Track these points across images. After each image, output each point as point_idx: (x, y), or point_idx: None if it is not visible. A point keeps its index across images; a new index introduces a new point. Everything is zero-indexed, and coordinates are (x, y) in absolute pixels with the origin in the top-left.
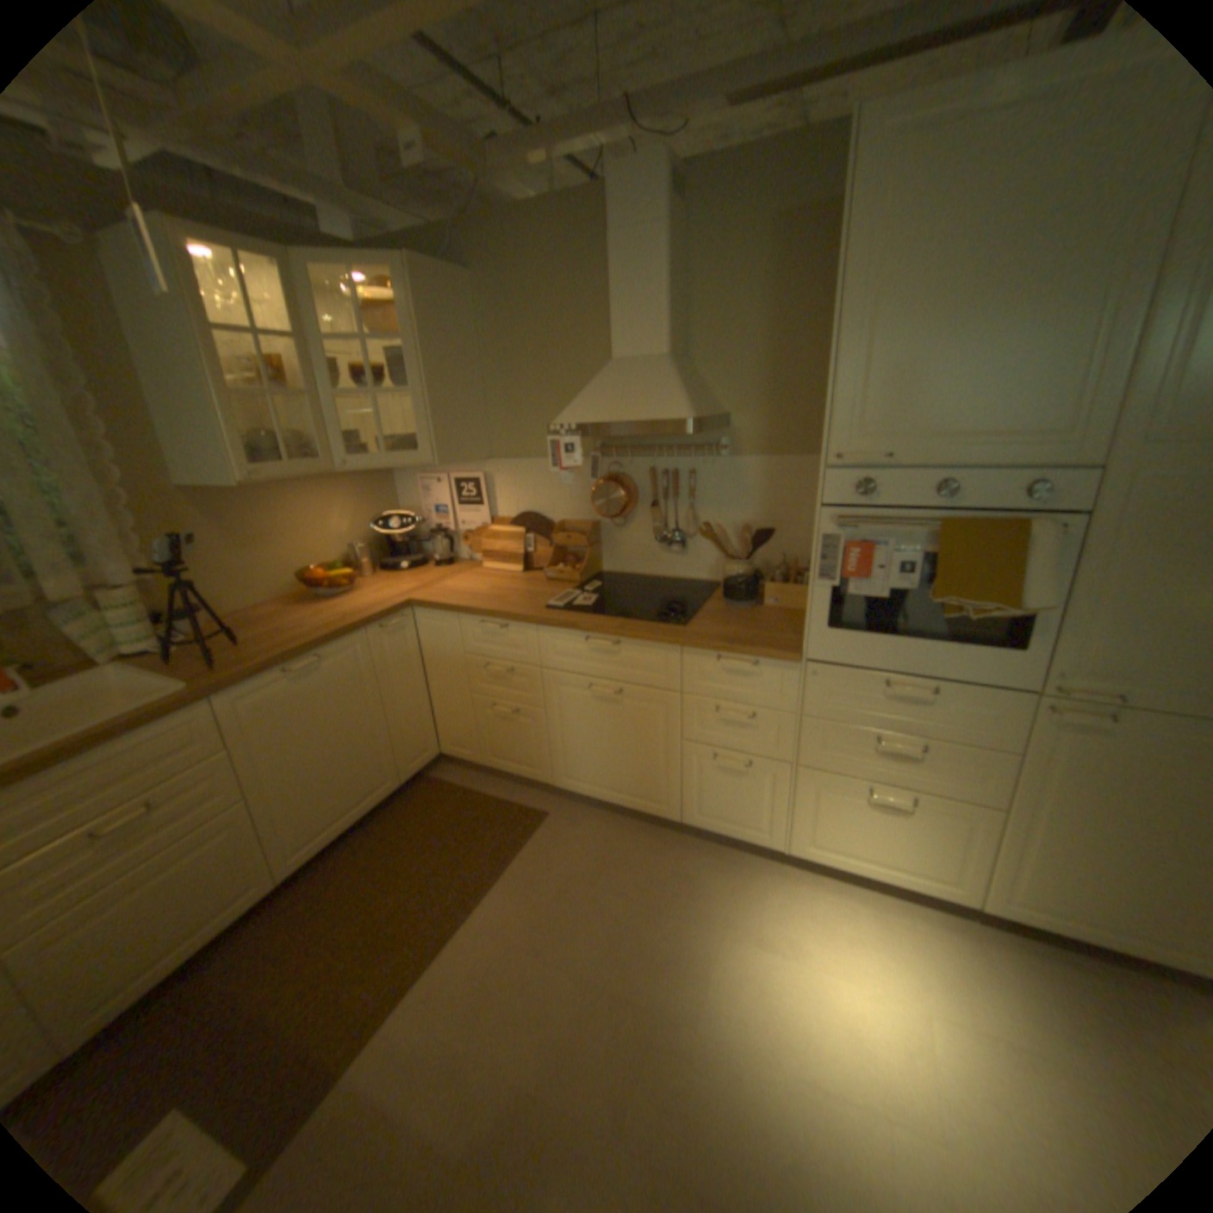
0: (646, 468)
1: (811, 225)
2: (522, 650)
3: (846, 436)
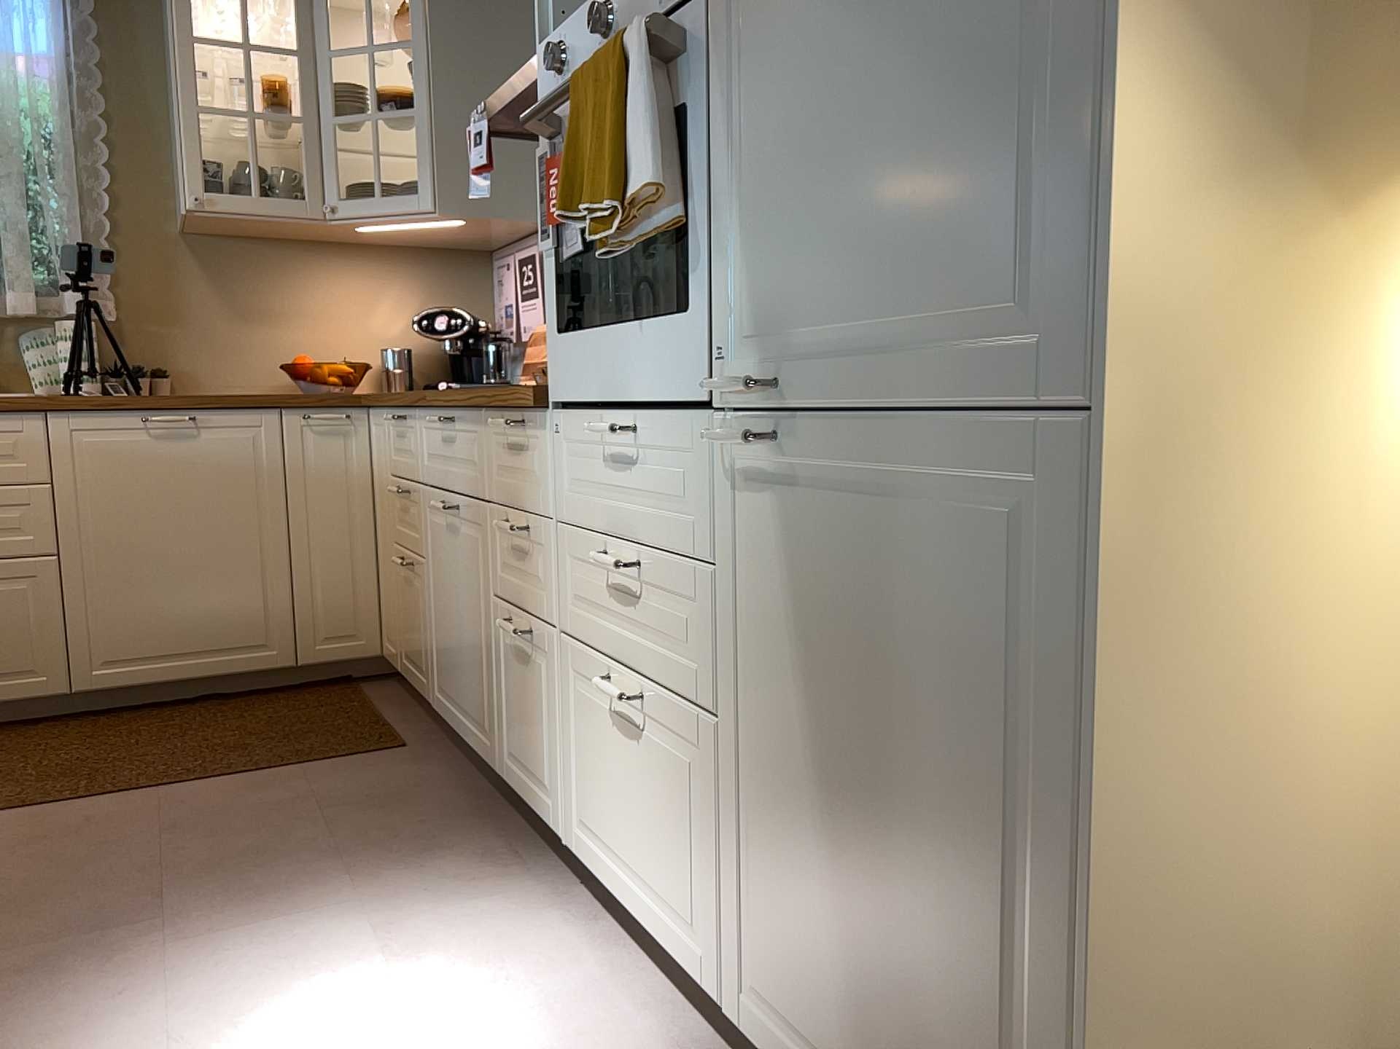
0: None
1: None
2: (412, 455)
3: None
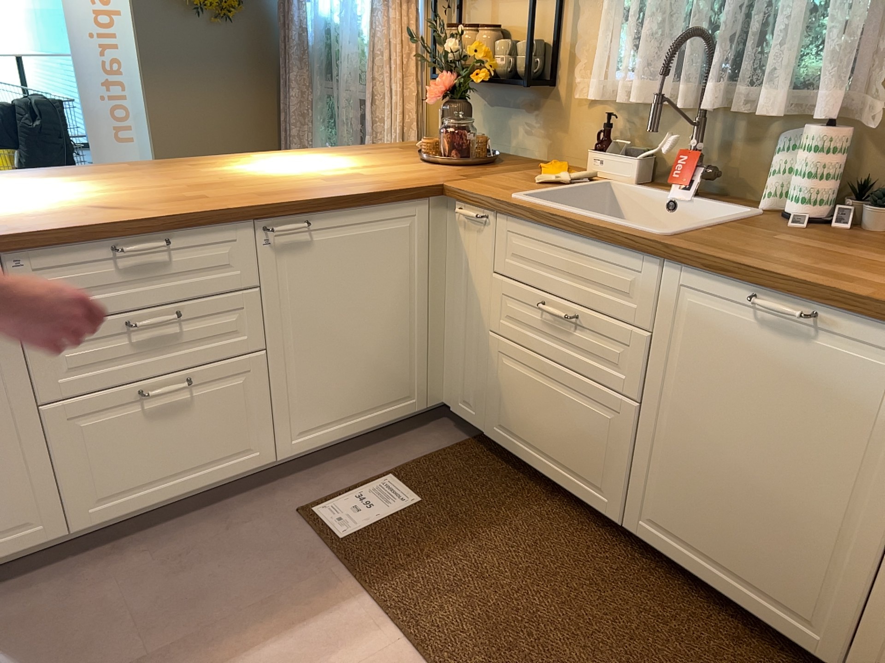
0: None
1: None
2: None
3: None
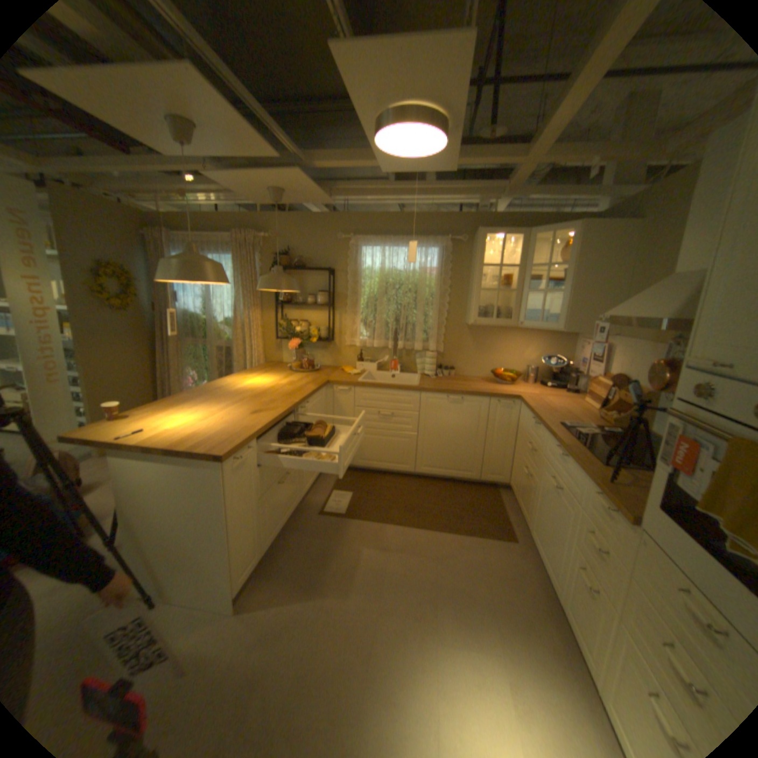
0: None
1: None
2: (540, 441)
3: (704, 344)
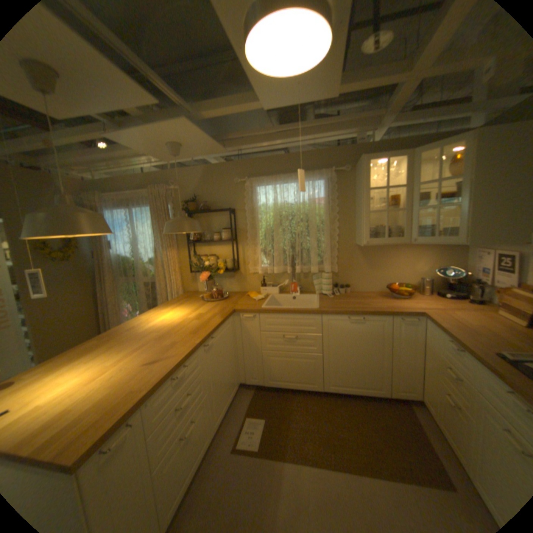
0: None
1: None
2: (469, 371)
3: None
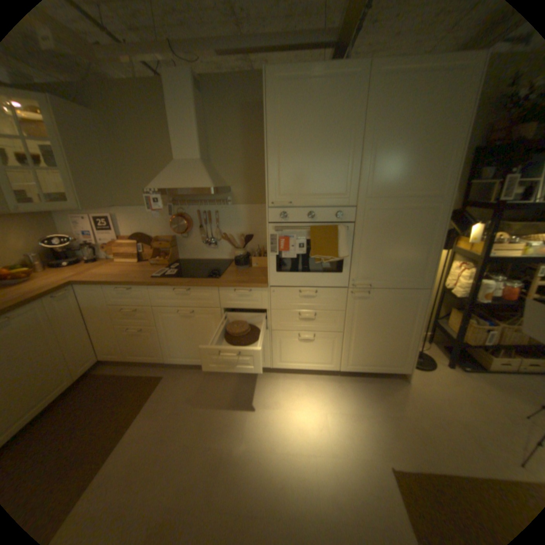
0: (195, 210)
1: (255, 111)
2: (140, 299)
3: (274, 195)
